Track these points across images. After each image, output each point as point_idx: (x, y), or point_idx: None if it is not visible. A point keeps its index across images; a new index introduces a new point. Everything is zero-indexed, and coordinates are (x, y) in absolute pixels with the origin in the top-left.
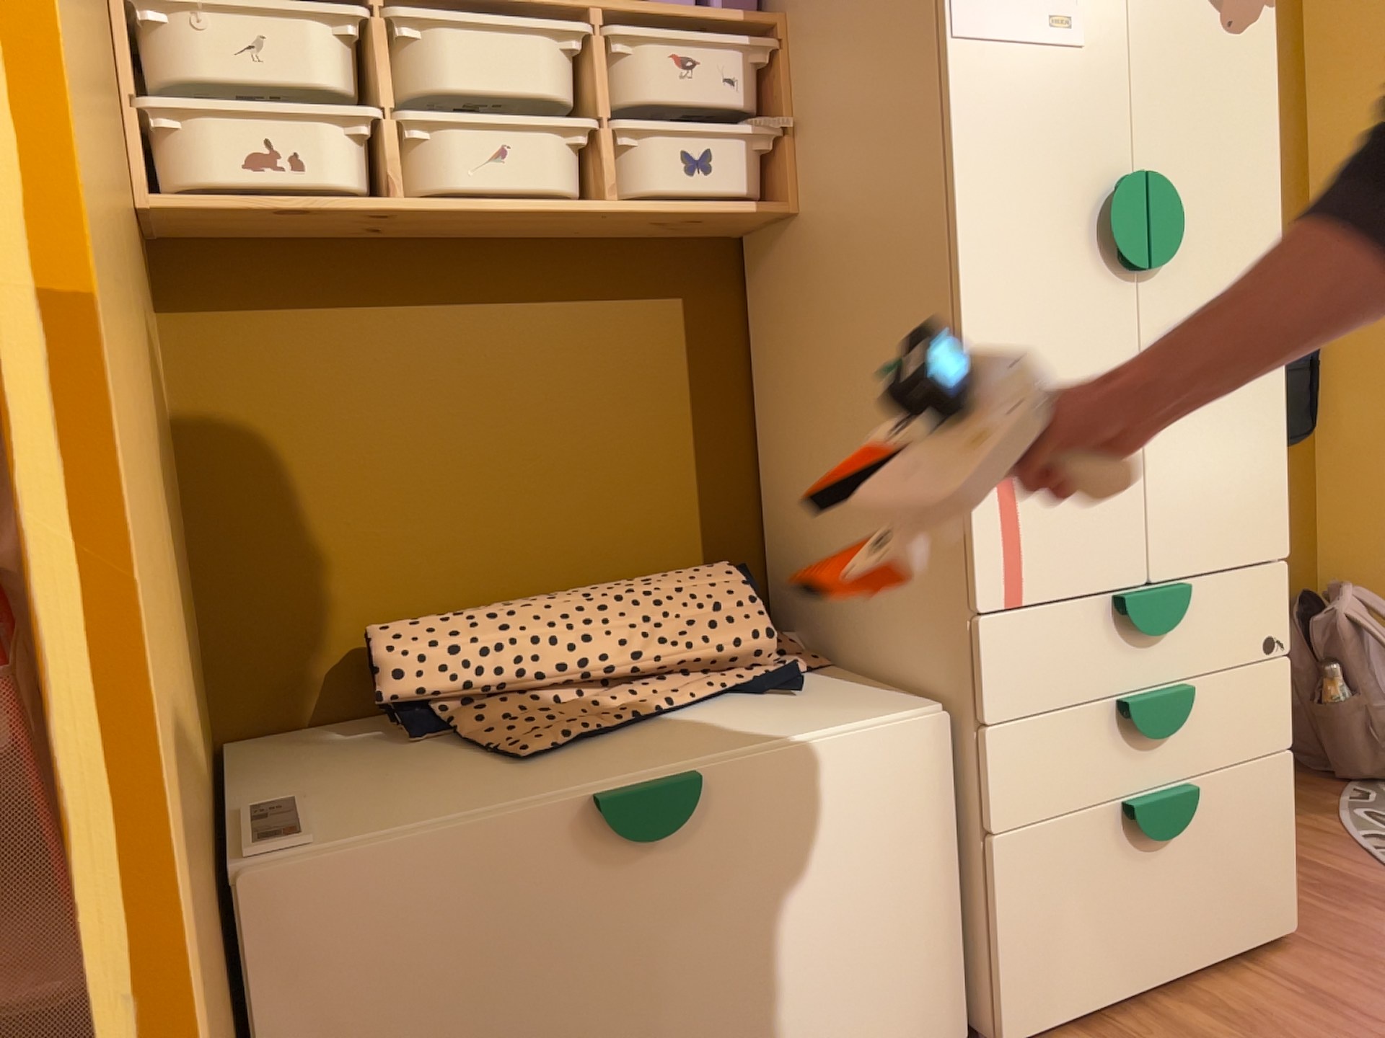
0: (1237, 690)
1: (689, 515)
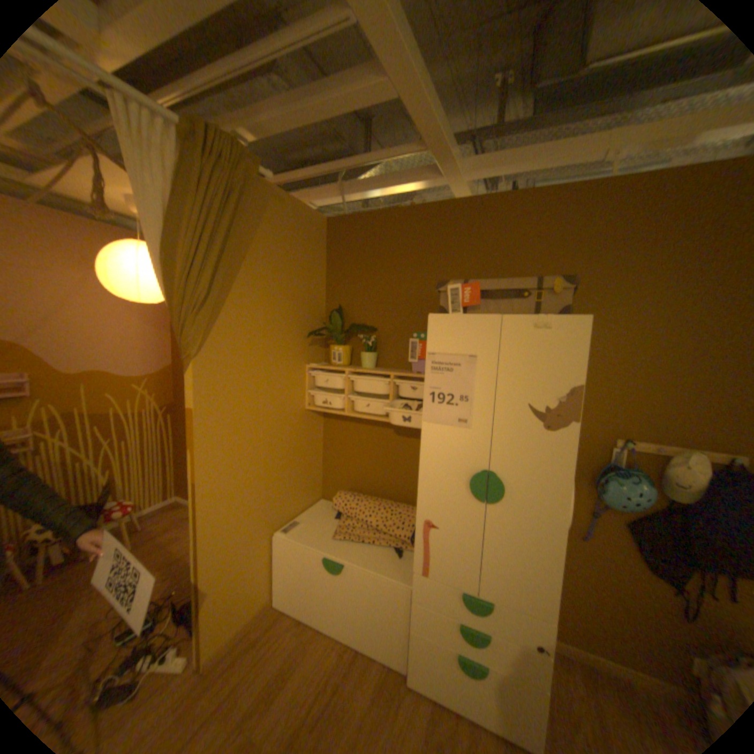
0: (519, 655)
1: None
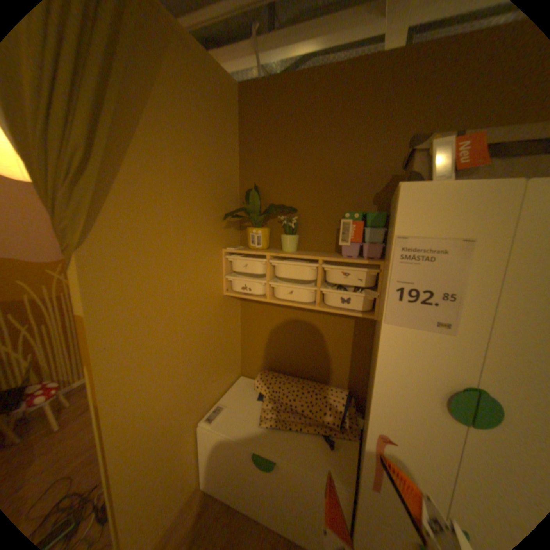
0: None
1: (345, 373)
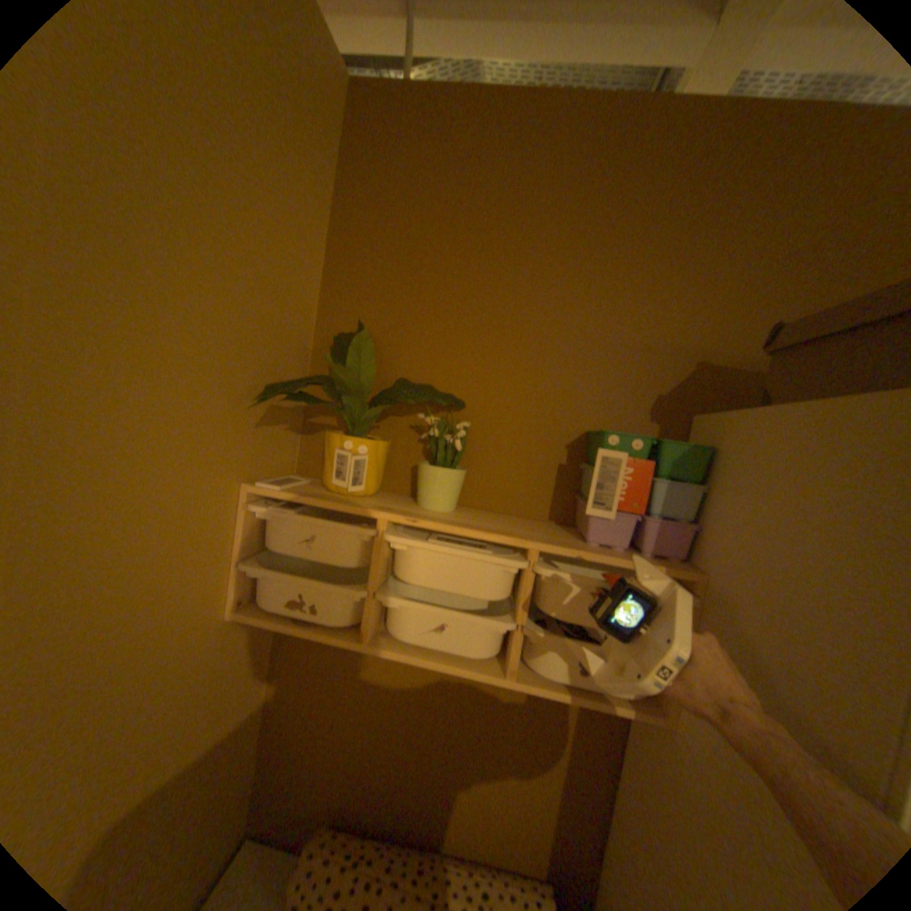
0: None
1: (544, 834)
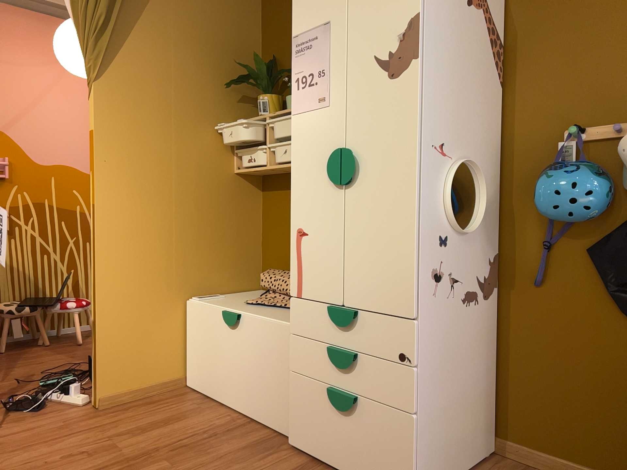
0: (383, 371)
1: None
